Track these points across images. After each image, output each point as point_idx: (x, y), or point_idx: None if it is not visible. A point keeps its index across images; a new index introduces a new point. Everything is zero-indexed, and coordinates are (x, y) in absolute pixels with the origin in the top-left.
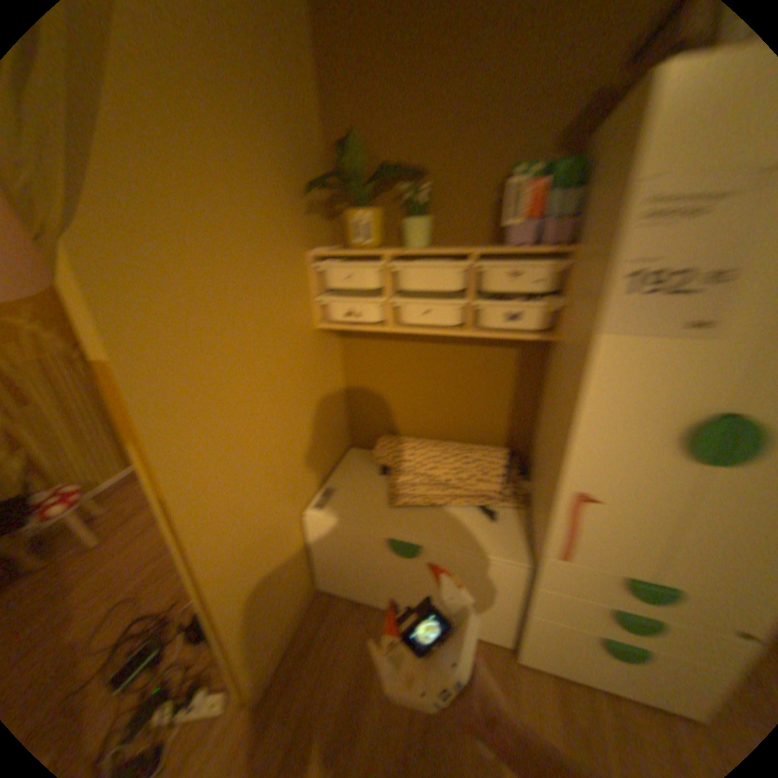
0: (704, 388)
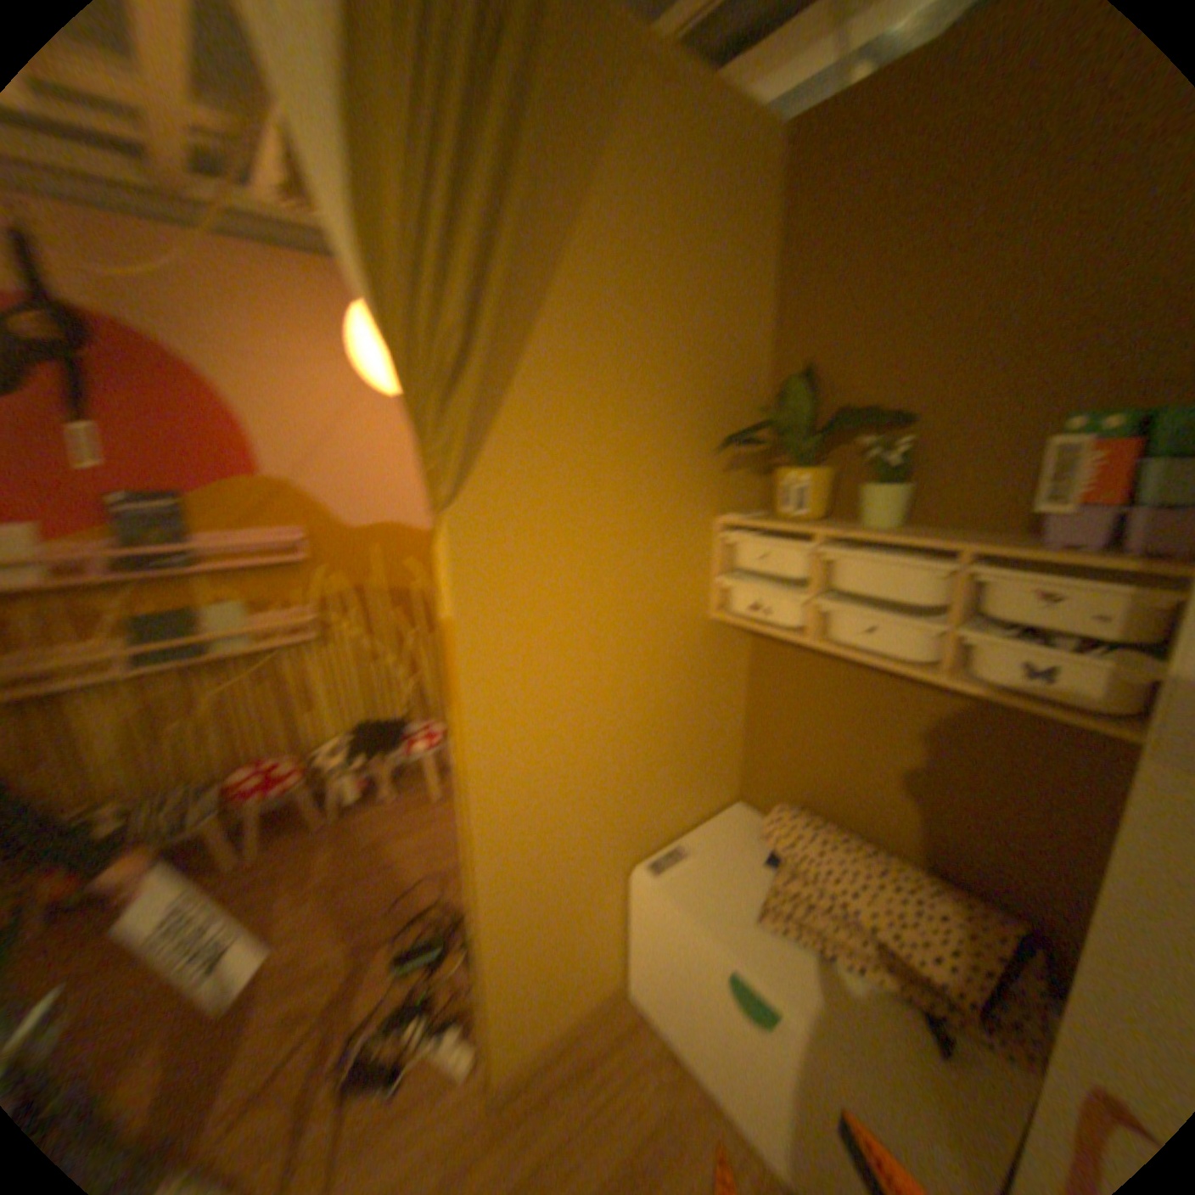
0: None
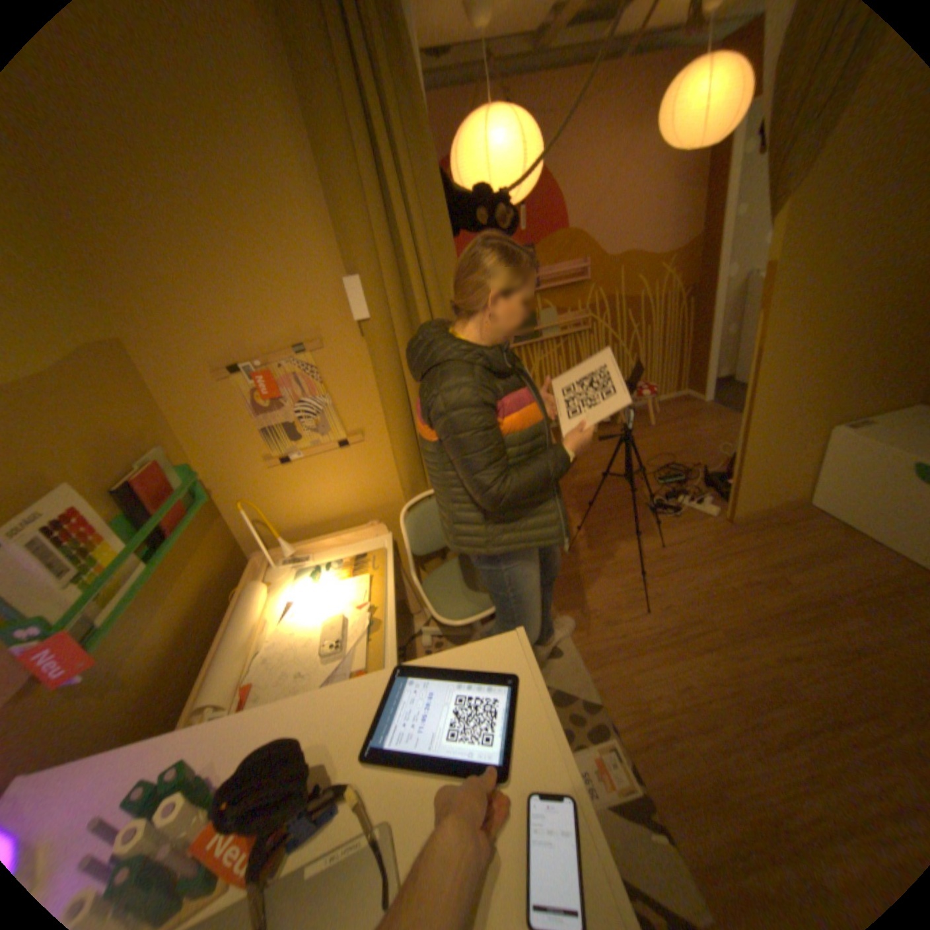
0: None
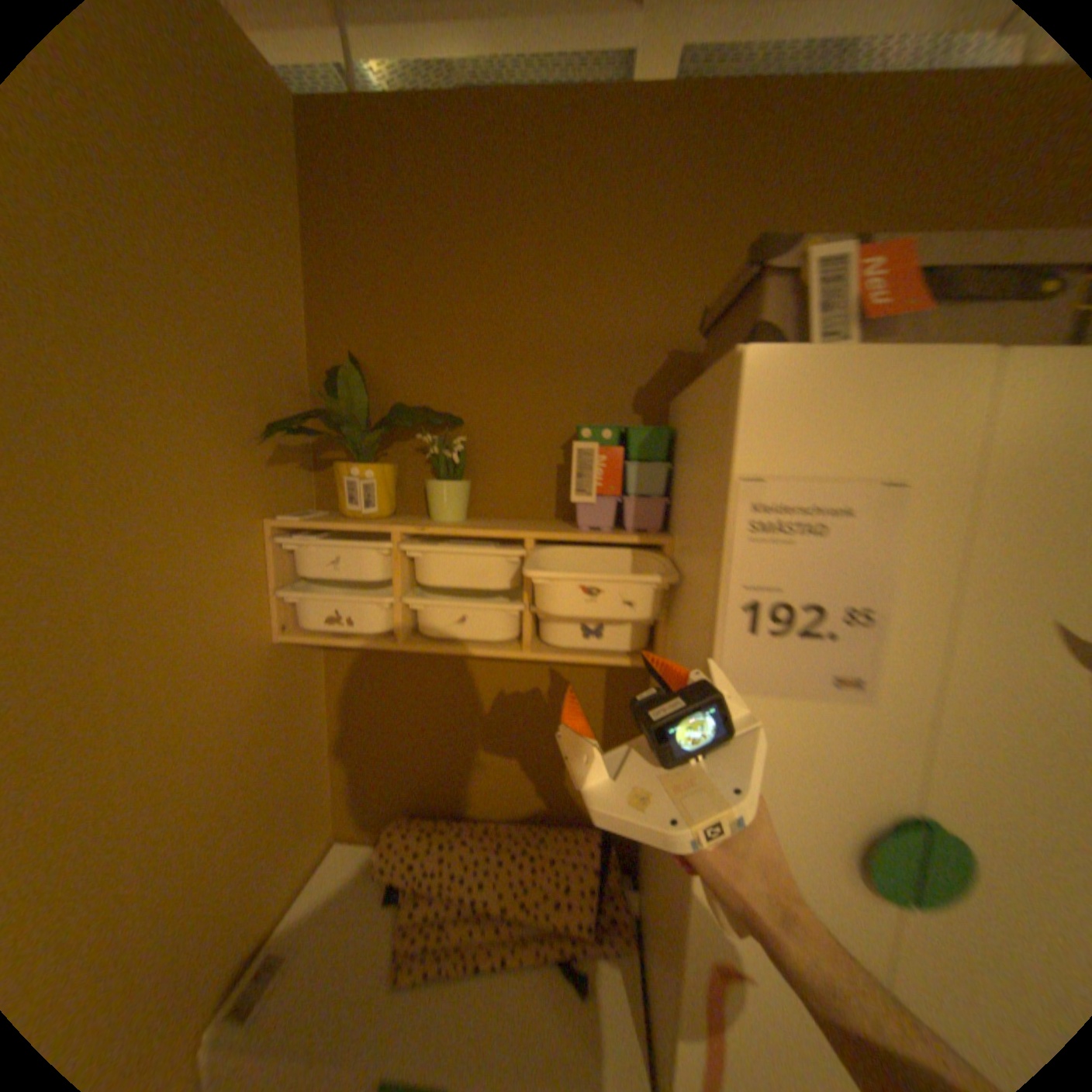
0: (872, 780)
